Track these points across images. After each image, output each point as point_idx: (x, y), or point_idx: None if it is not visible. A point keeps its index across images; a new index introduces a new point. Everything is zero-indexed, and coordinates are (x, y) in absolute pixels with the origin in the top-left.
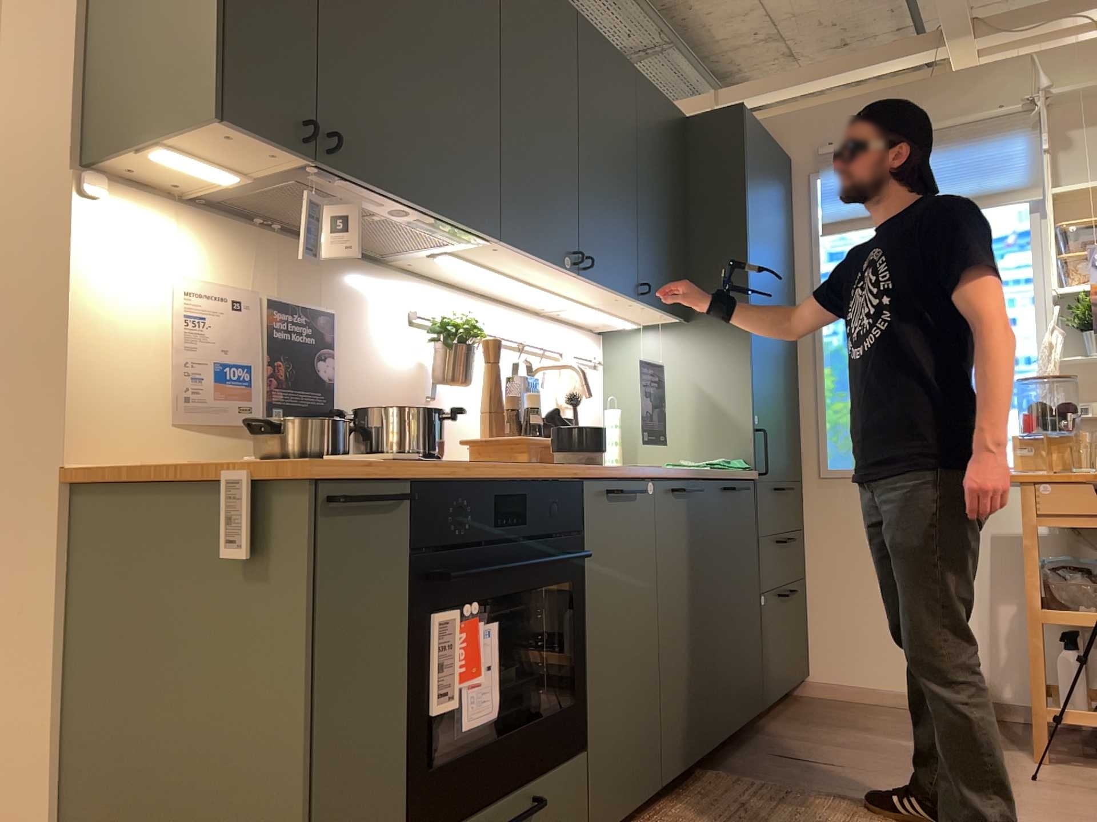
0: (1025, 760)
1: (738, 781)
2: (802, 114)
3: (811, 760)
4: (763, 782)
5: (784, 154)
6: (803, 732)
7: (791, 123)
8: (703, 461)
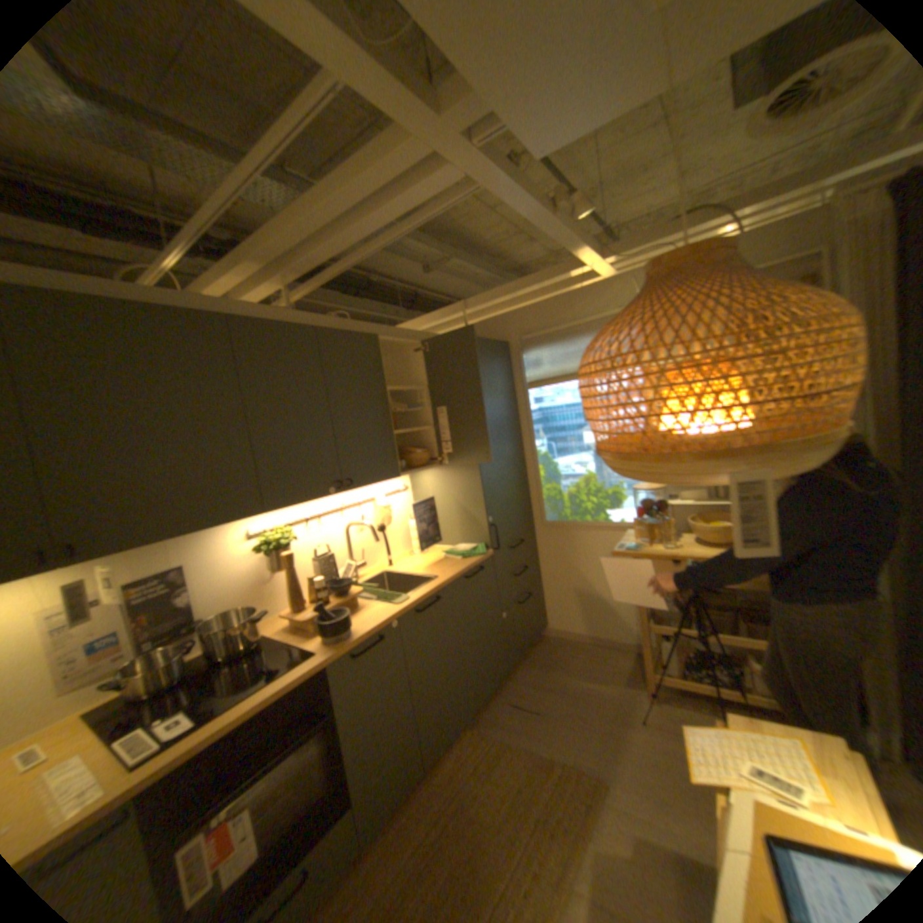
0: (644, 702)
1: (480, 742)
2: (511, 313)
3: (527, 711)
4: (493, 741)
5: (505, 339)
6: (532, 679)
7: (506, 319)
8: (464, 544)
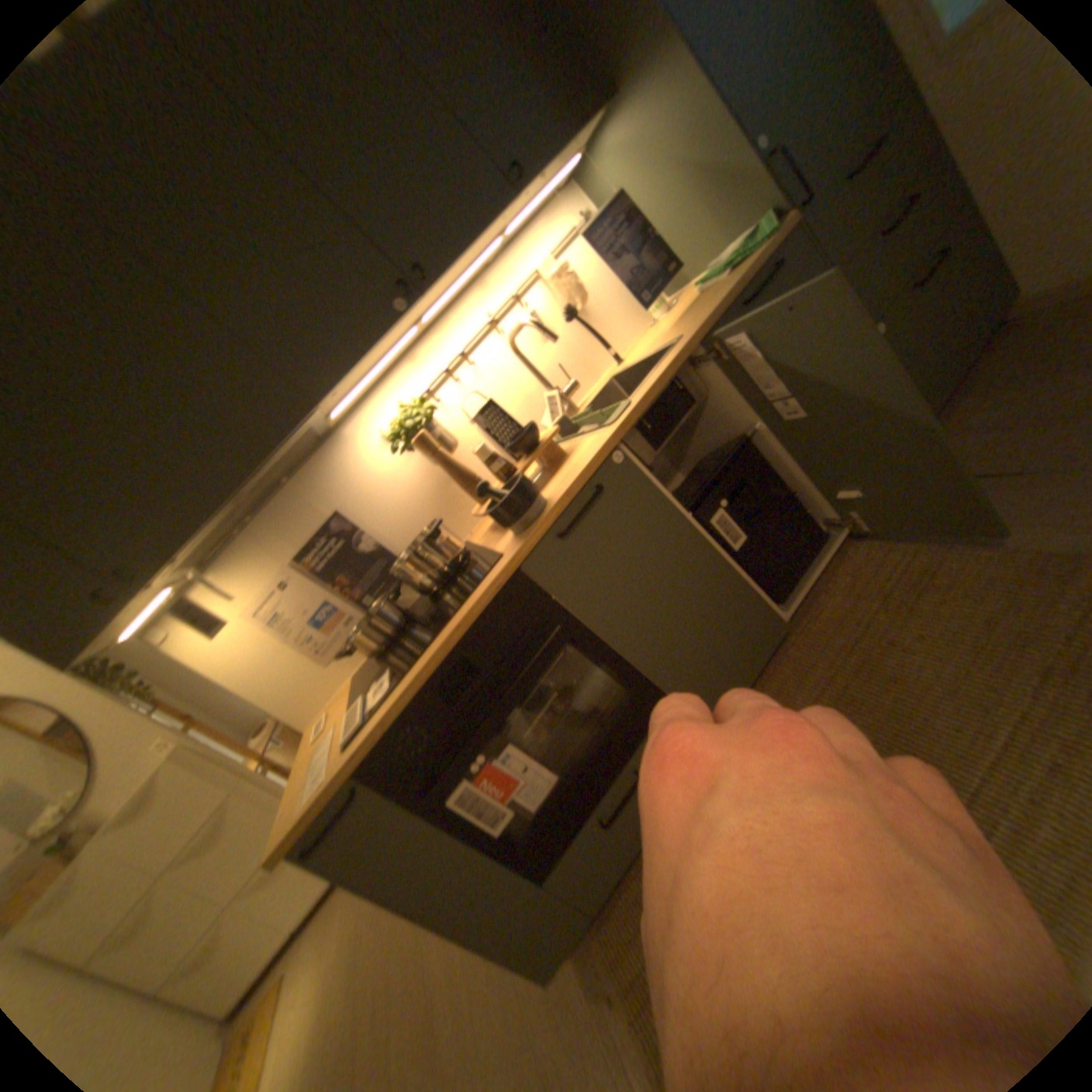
0: None
1: (889, 551)
2: None
3: (990, 471)
4: (916, 544)
5: None
6: (995, 409)
7: None
8: (734, 237)
